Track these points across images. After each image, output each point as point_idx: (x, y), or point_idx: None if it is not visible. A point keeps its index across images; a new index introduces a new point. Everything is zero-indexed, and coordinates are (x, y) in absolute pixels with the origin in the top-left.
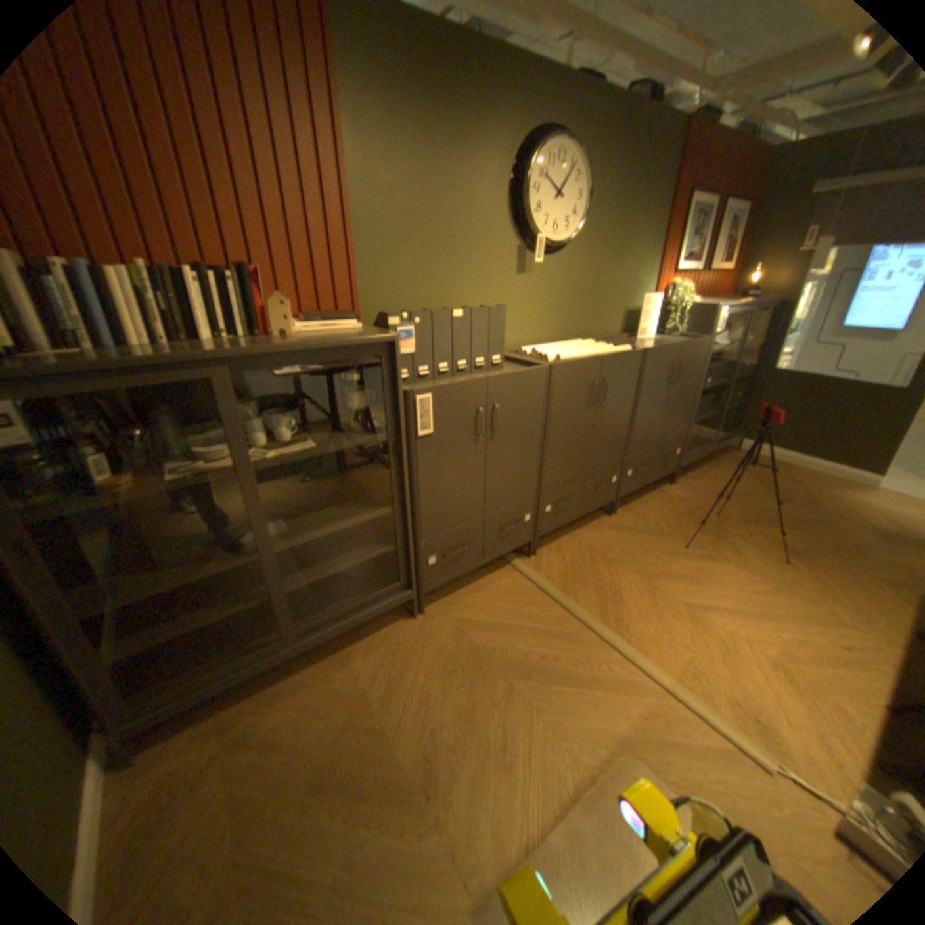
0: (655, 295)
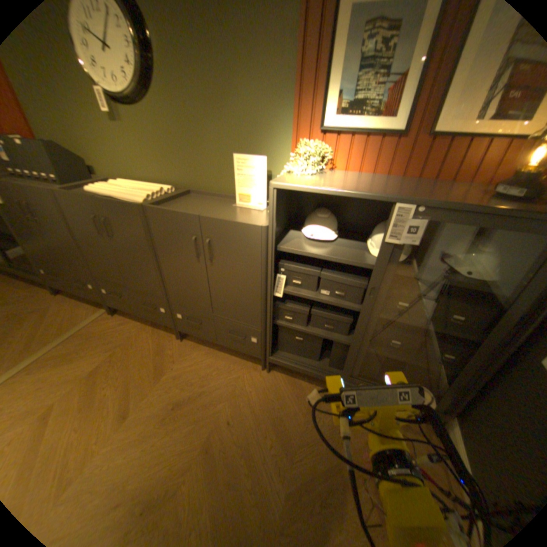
0: (251, 157)
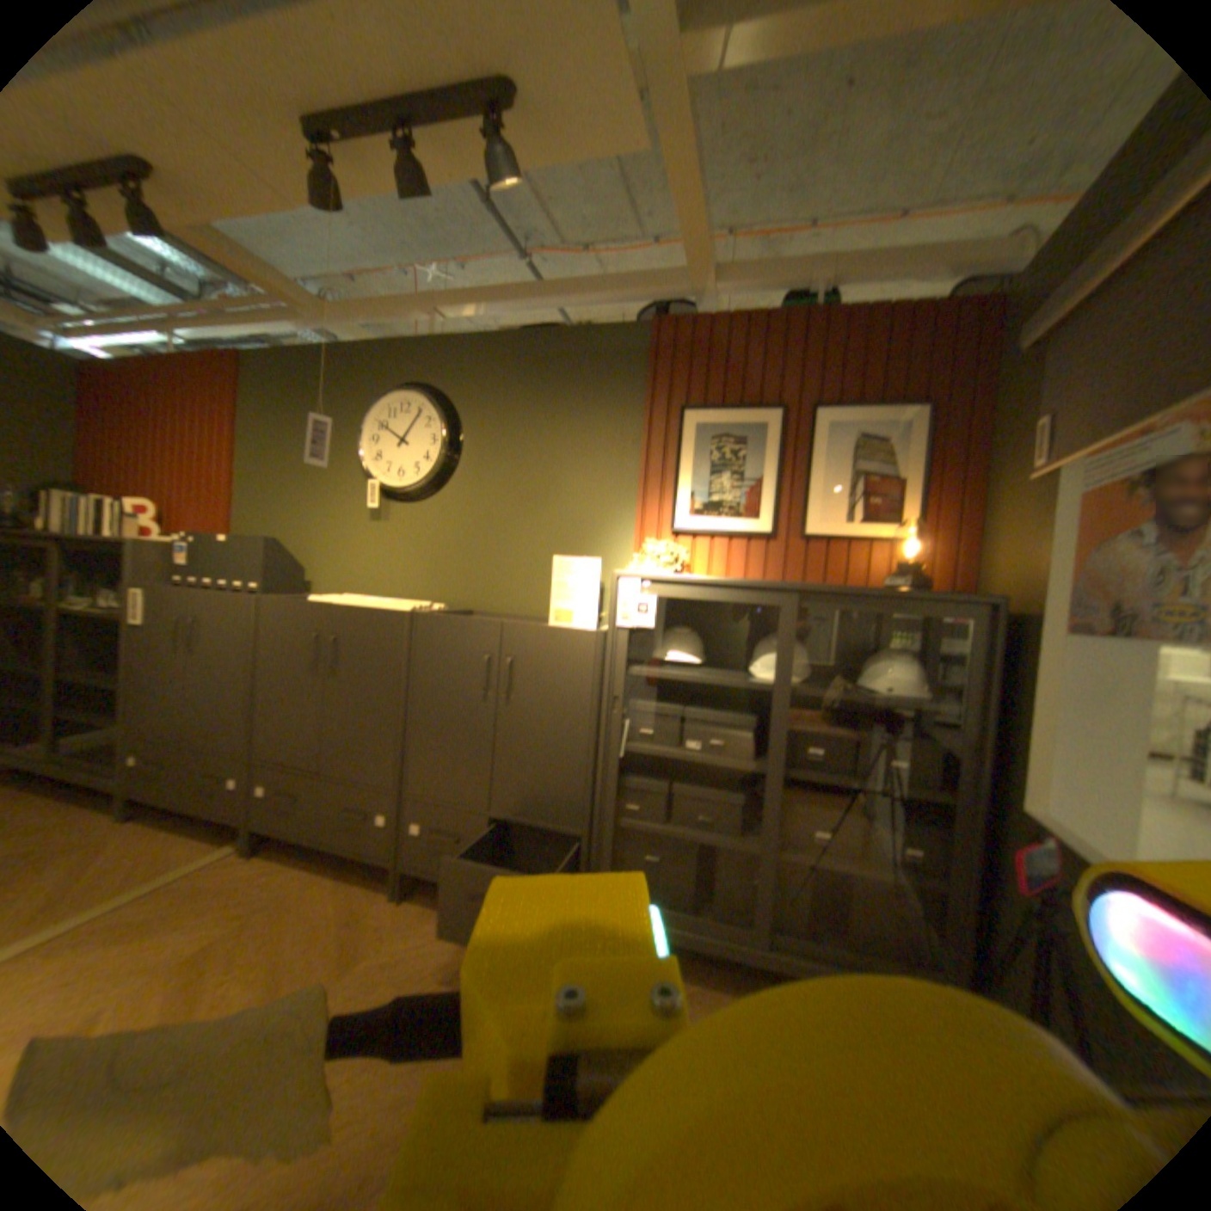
0: (578, 558)
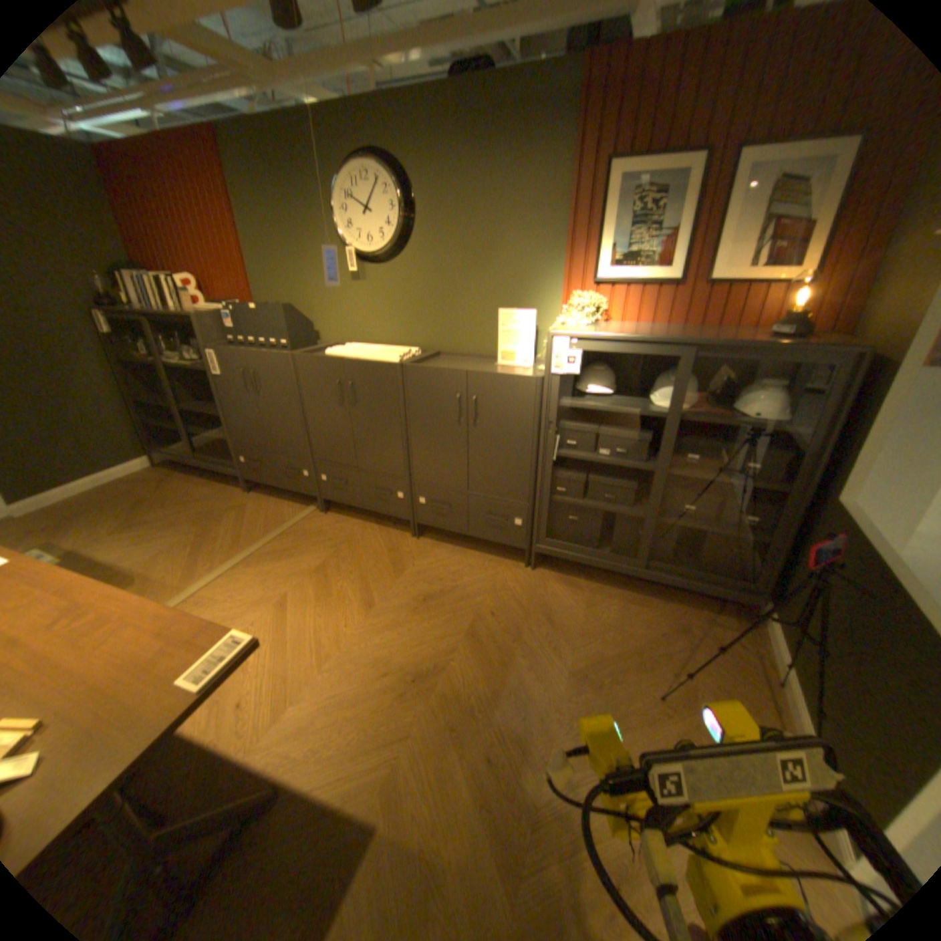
0: (519, 312)
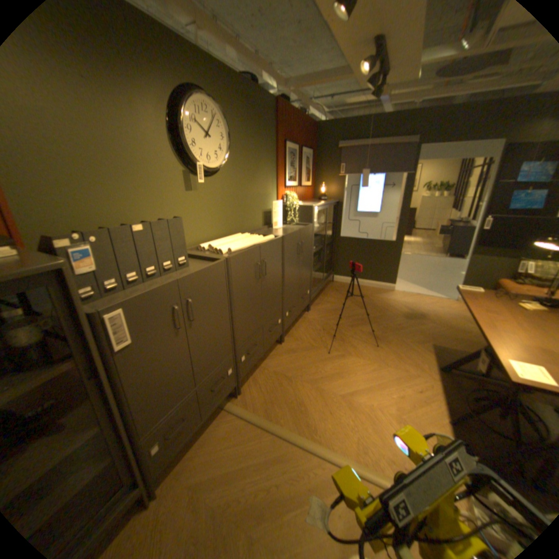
0: (278, 202)
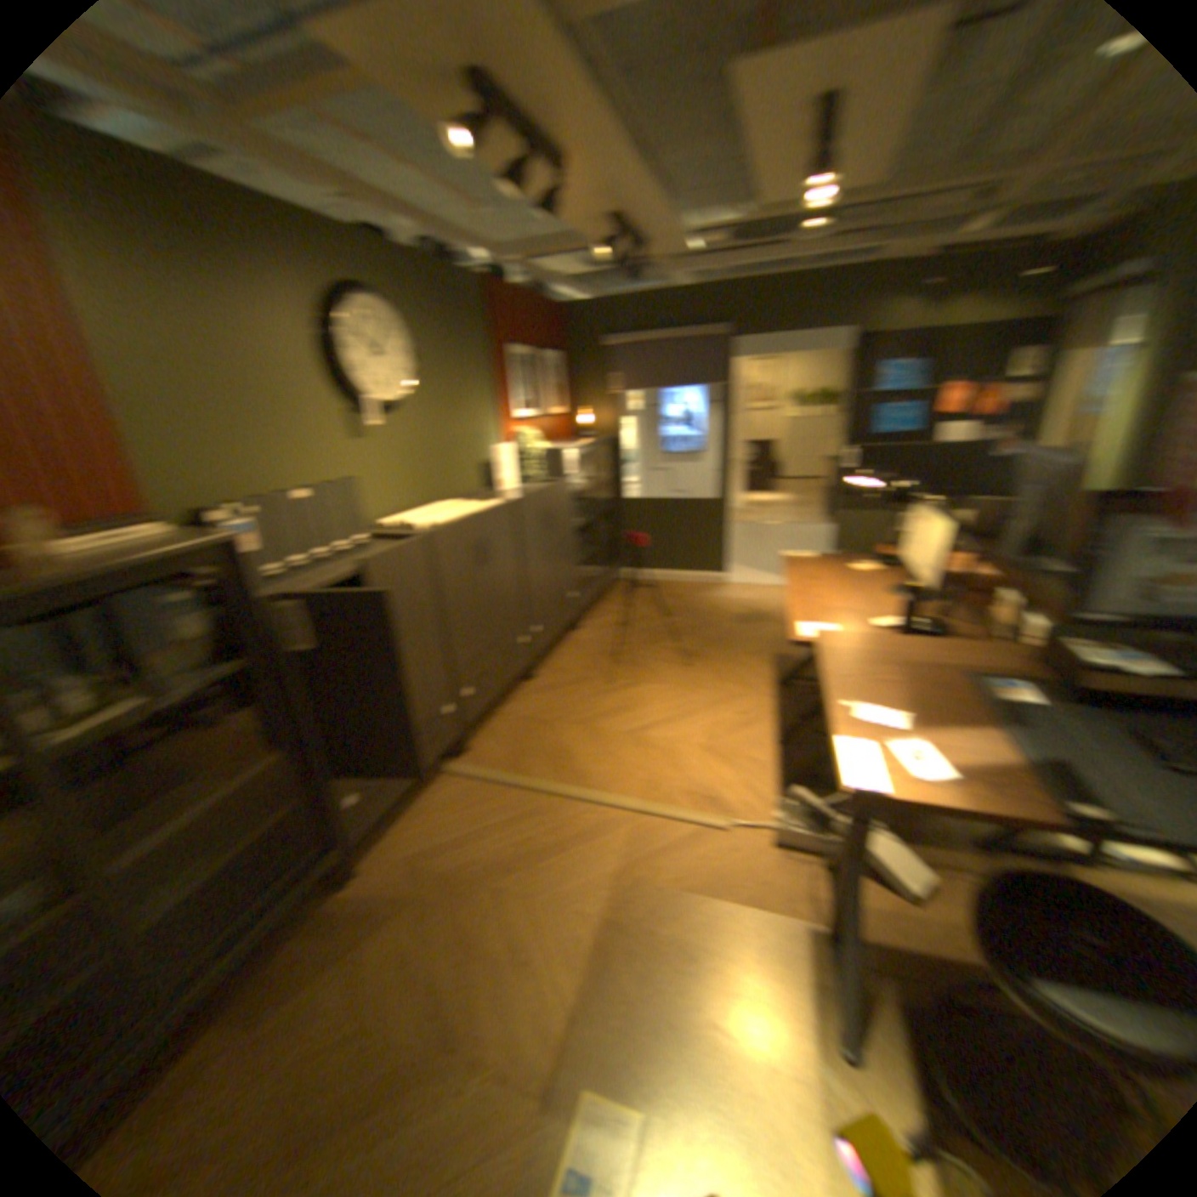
0: (510, 446)
